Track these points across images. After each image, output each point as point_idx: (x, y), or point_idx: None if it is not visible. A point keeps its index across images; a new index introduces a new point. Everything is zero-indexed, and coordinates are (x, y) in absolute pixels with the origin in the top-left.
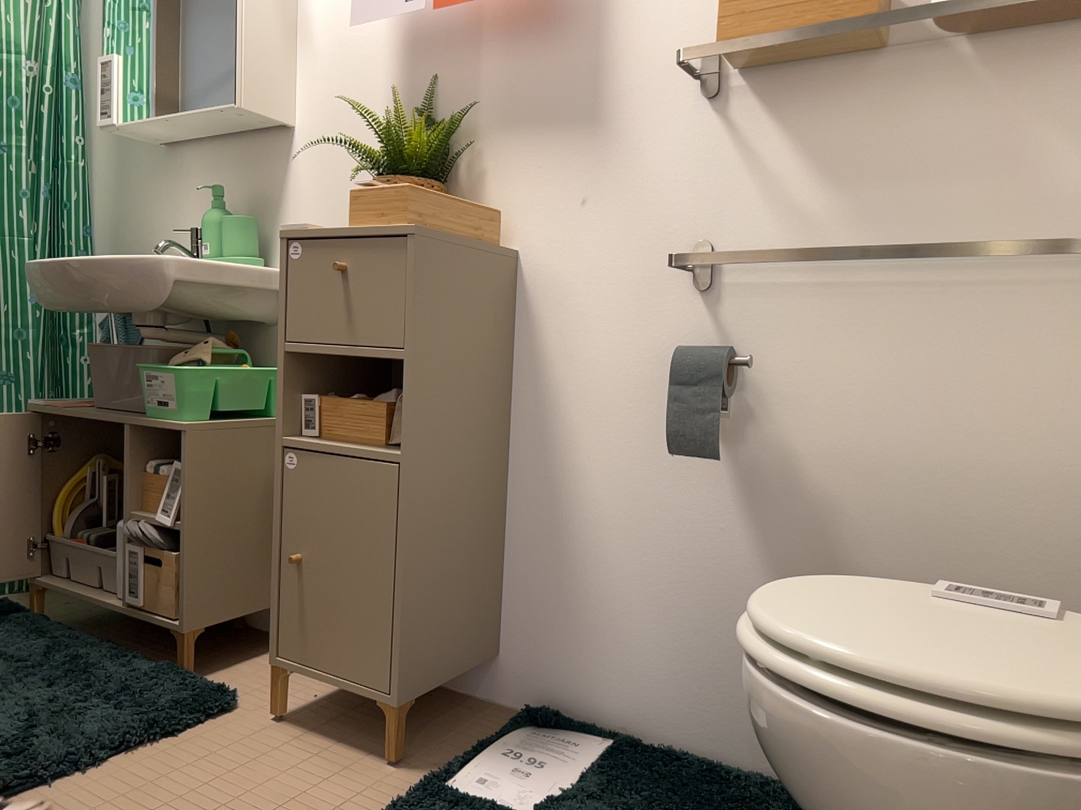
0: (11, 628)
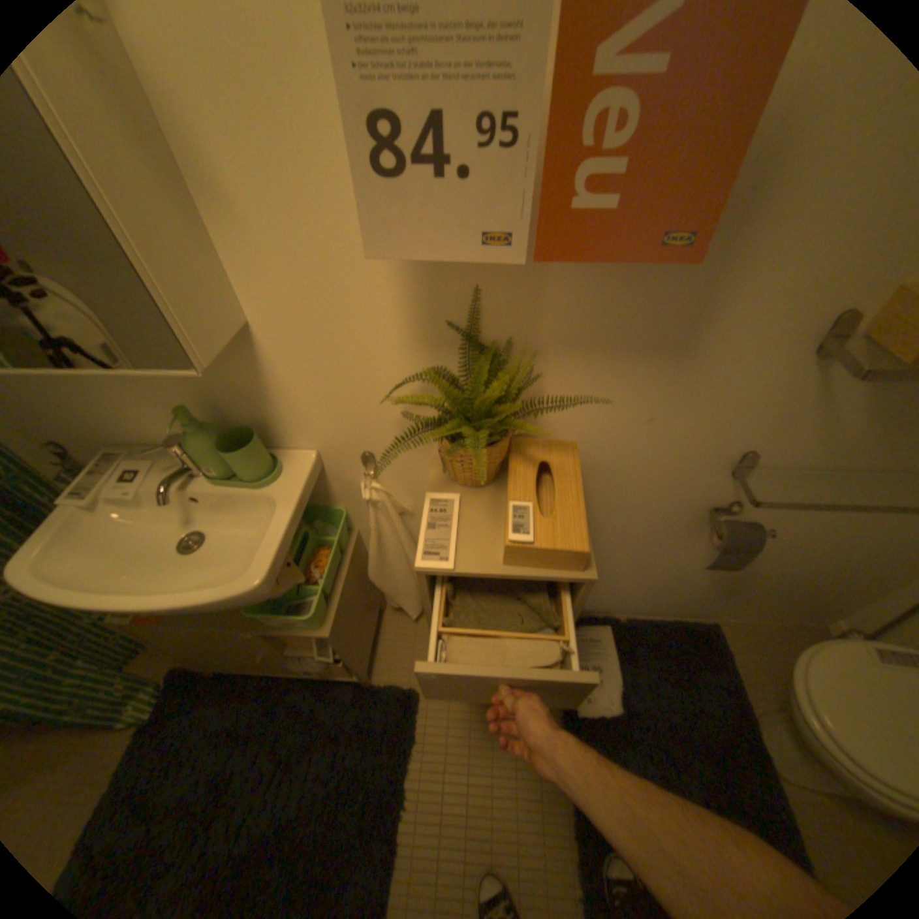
0: (212, 704)
